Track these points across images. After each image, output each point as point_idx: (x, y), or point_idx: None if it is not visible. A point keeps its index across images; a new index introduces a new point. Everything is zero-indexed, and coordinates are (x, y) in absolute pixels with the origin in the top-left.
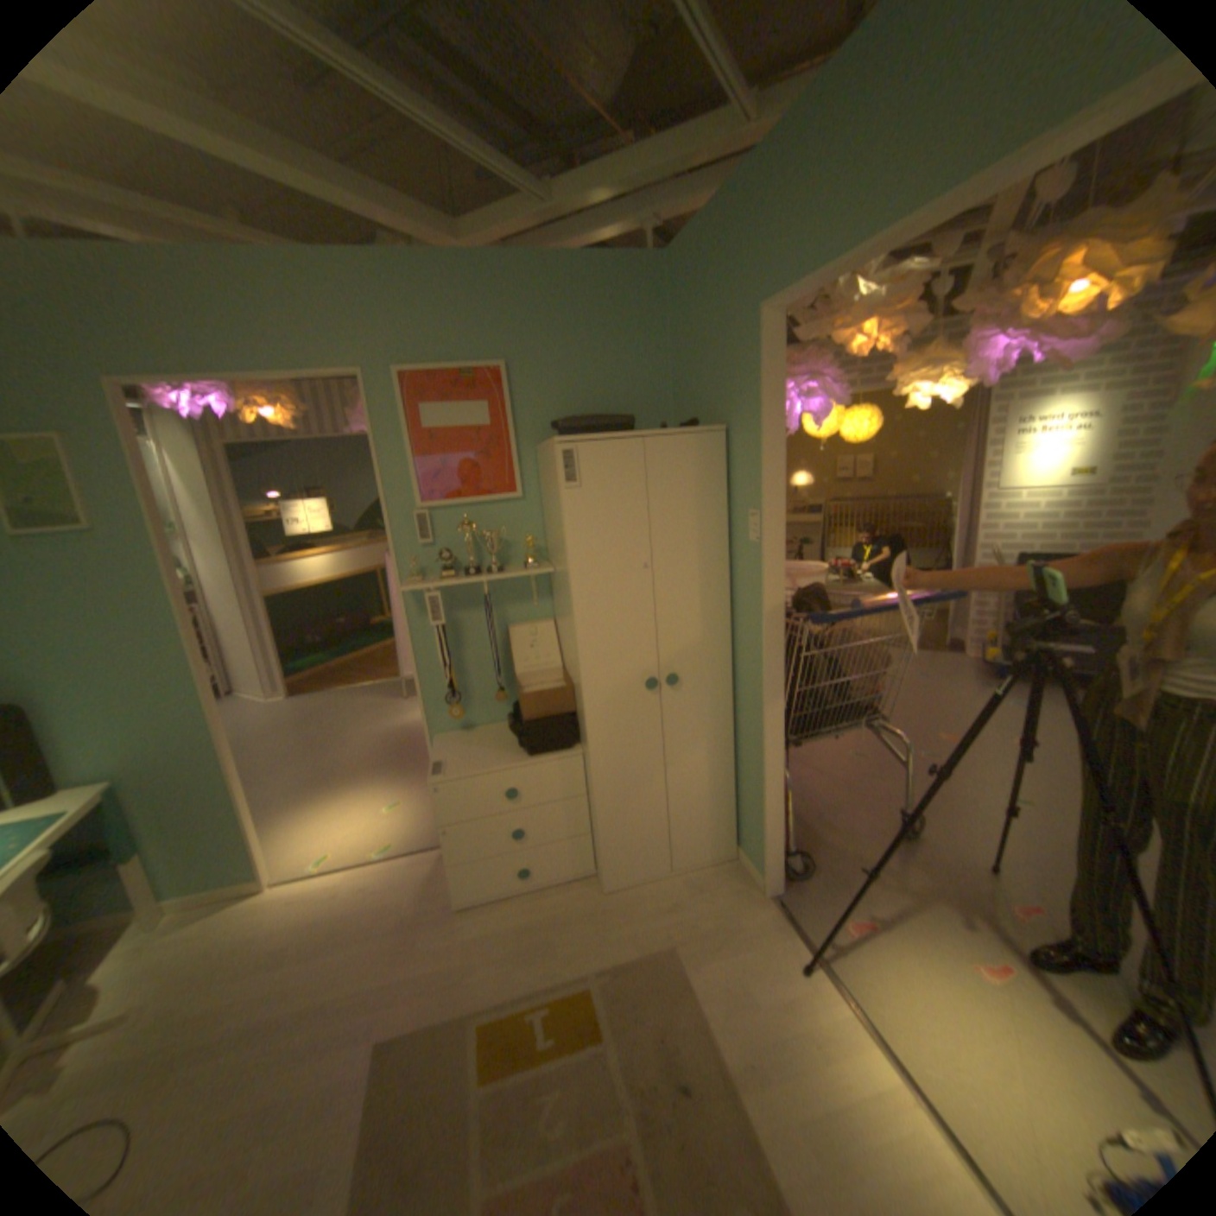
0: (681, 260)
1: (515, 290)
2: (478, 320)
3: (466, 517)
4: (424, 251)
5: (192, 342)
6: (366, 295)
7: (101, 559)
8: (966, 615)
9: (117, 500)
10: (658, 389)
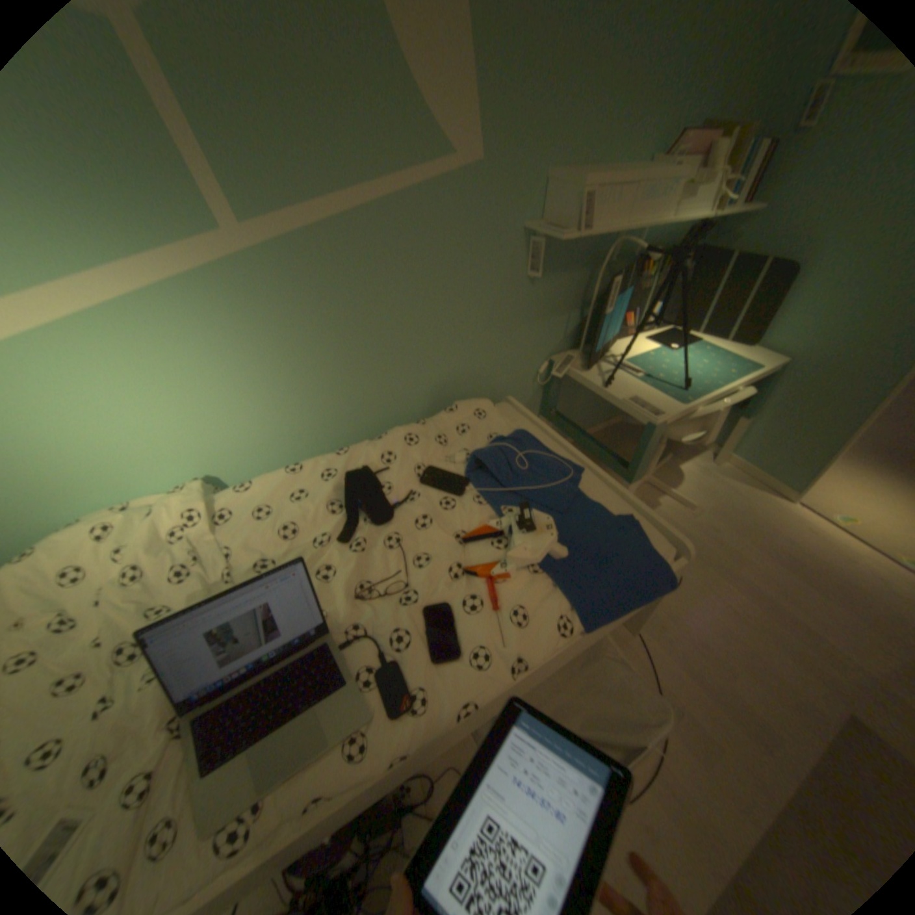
0: None
1: None
2: None
3: None
4: None
5: None
6: None
7: None
8: None
9: None
10: None
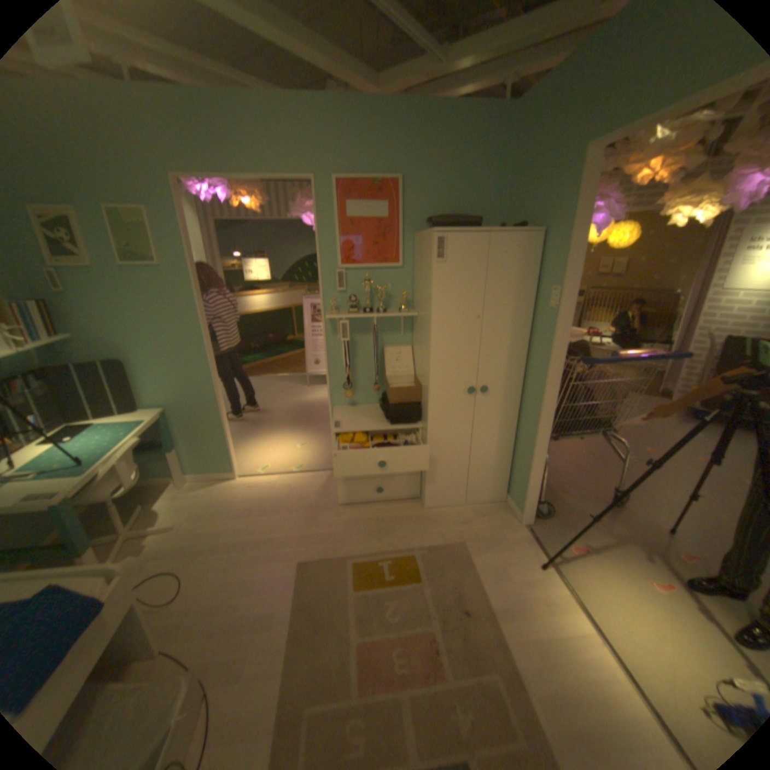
0: (529, 108)
1: (413, 127)
2: (388, 146)
3: (367, 276)
4: (359, 97)
5: (218, 153)
6: (321, 126)
7: (163, 284)
8: (678, 374)
9: (172, 249)
10: (498, 201)
